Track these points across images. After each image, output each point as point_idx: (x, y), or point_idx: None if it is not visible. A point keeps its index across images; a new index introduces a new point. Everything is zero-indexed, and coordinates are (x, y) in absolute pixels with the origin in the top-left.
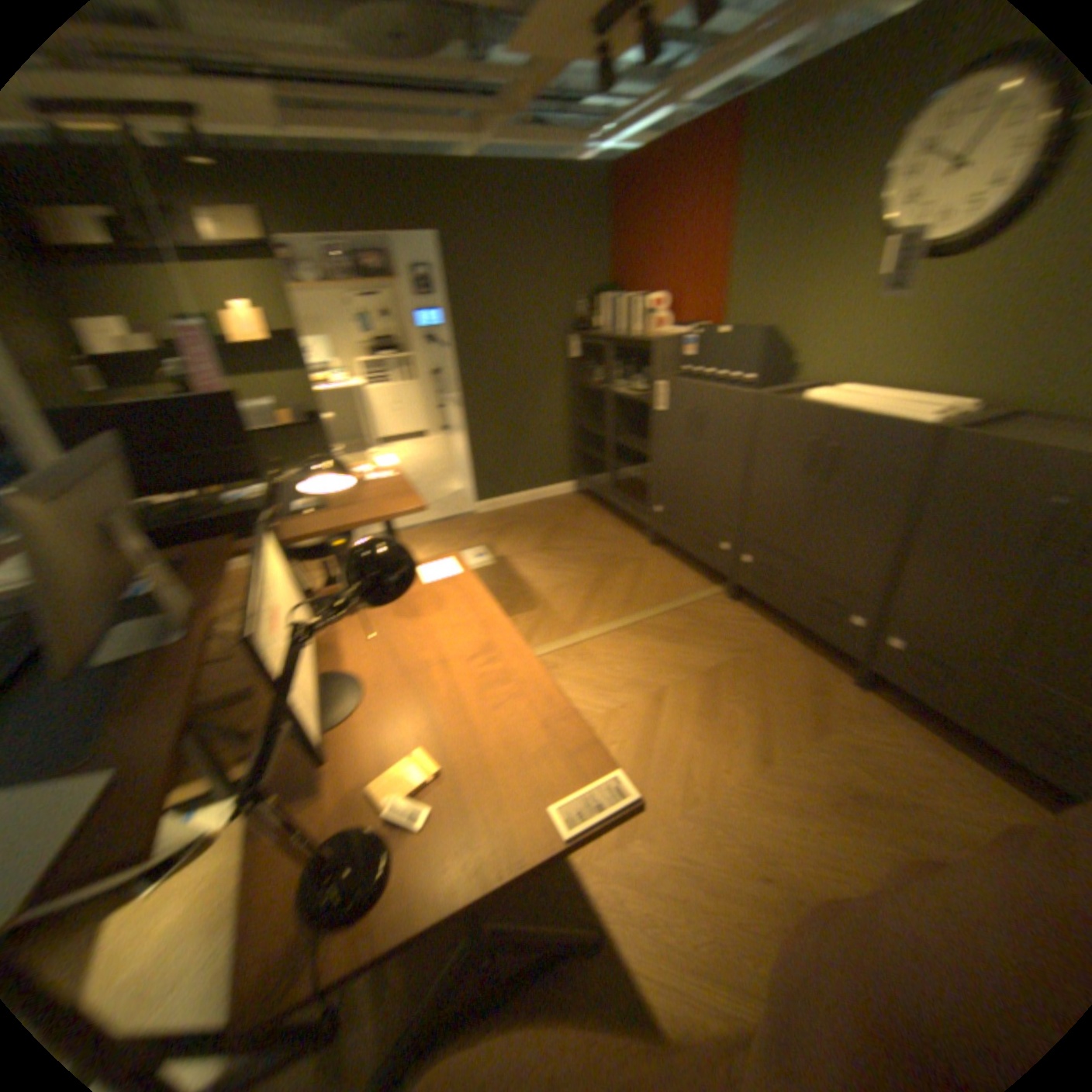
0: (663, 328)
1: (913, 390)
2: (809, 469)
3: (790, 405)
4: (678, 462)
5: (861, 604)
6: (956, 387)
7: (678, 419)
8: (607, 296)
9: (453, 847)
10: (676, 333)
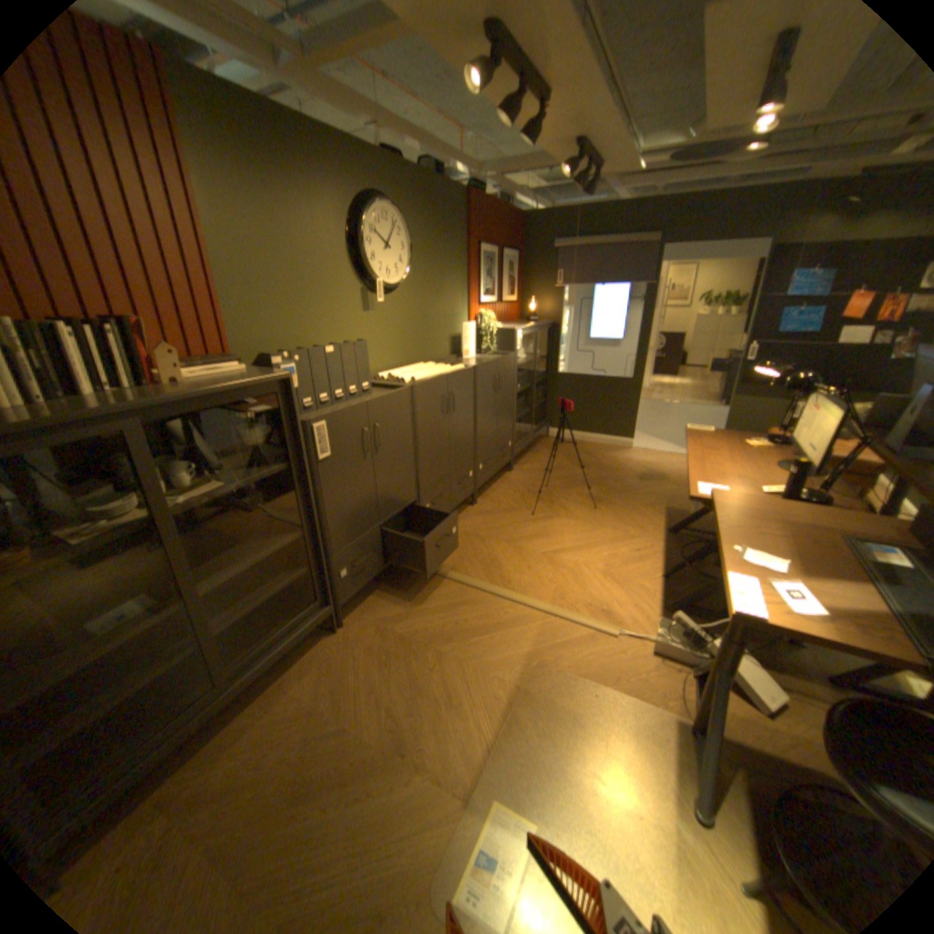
0: (180, 372)
1: (393, 369)
2: (446, 415)
3: (432, 383)
4: (362, 491)
5: (470, 464)
6: (405, 362)
7: (354, 449)
8: None
9: (744, 436)
10: (243, 369)
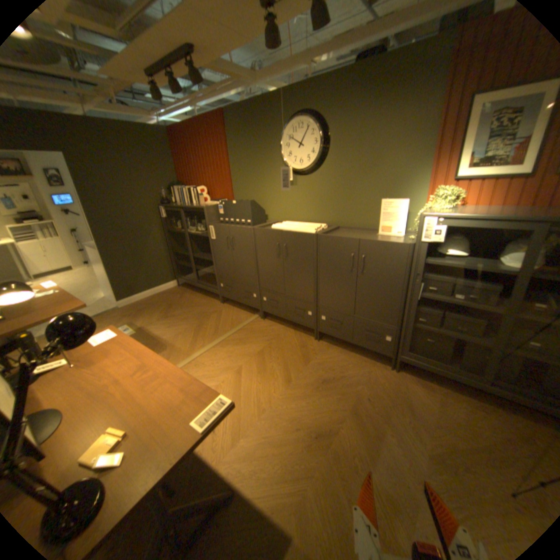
0: (208, 202)
1: (308, 222)
2: (279, 256)
3: (266, 231)
4: (227, 261)
5: (309, 306)
6: (320, 221)
7: (223, 242)
8: (178, 188)
9: (142, 462)
10: (215, 204)
